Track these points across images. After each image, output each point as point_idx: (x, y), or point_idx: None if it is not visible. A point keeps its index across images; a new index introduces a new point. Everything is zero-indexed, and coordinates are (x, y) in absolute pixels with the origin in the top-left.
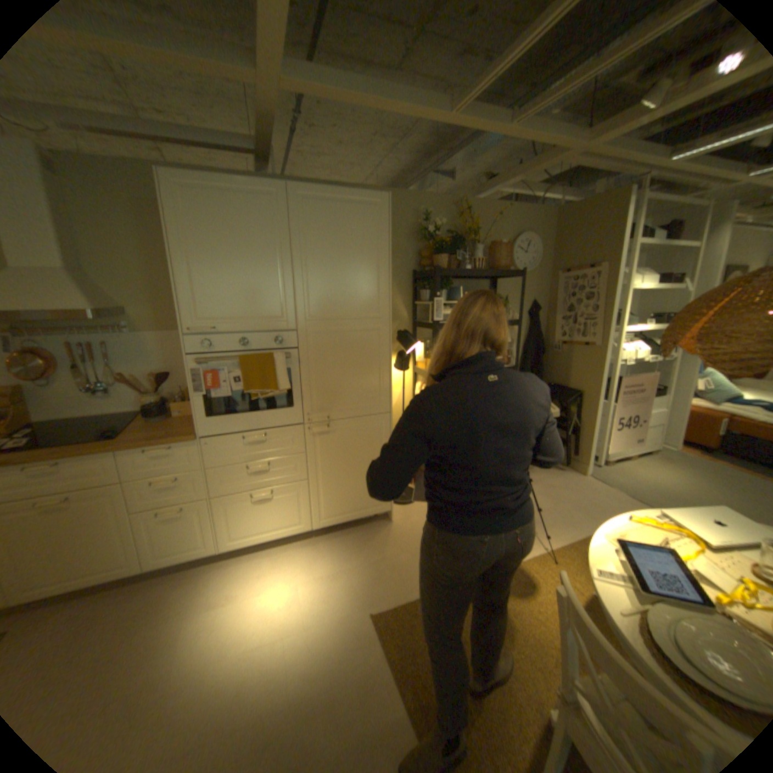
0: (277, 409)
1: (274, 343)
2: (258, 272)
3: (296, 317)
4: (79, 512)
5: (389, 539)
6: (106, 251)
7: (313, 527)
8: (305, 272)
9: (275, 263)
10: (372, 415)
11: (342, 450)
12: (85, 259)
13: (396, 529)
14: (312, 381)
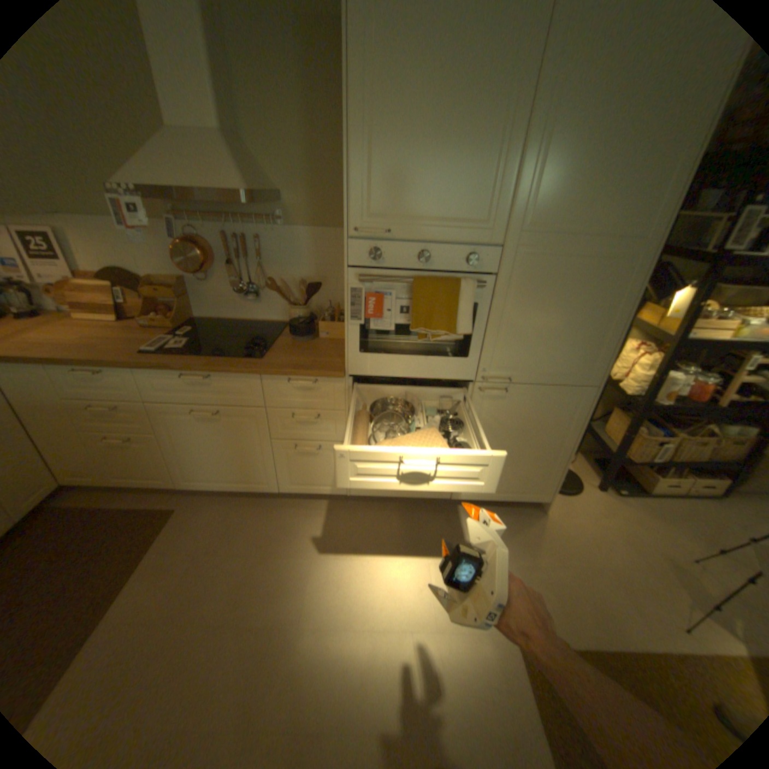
0: (445, 356)
1: (465, 263)
2: (471, 137)
3: (508, 223)
4: (228, 426)
5: (544, 539)
6: (265, 107)
7: (452, 496)
8: (546, 141)
9: (502, 119)
10: (571, 386)
11: (514, 422)
12: (241, 119)
13: (554, 528)
14: (503, 326)
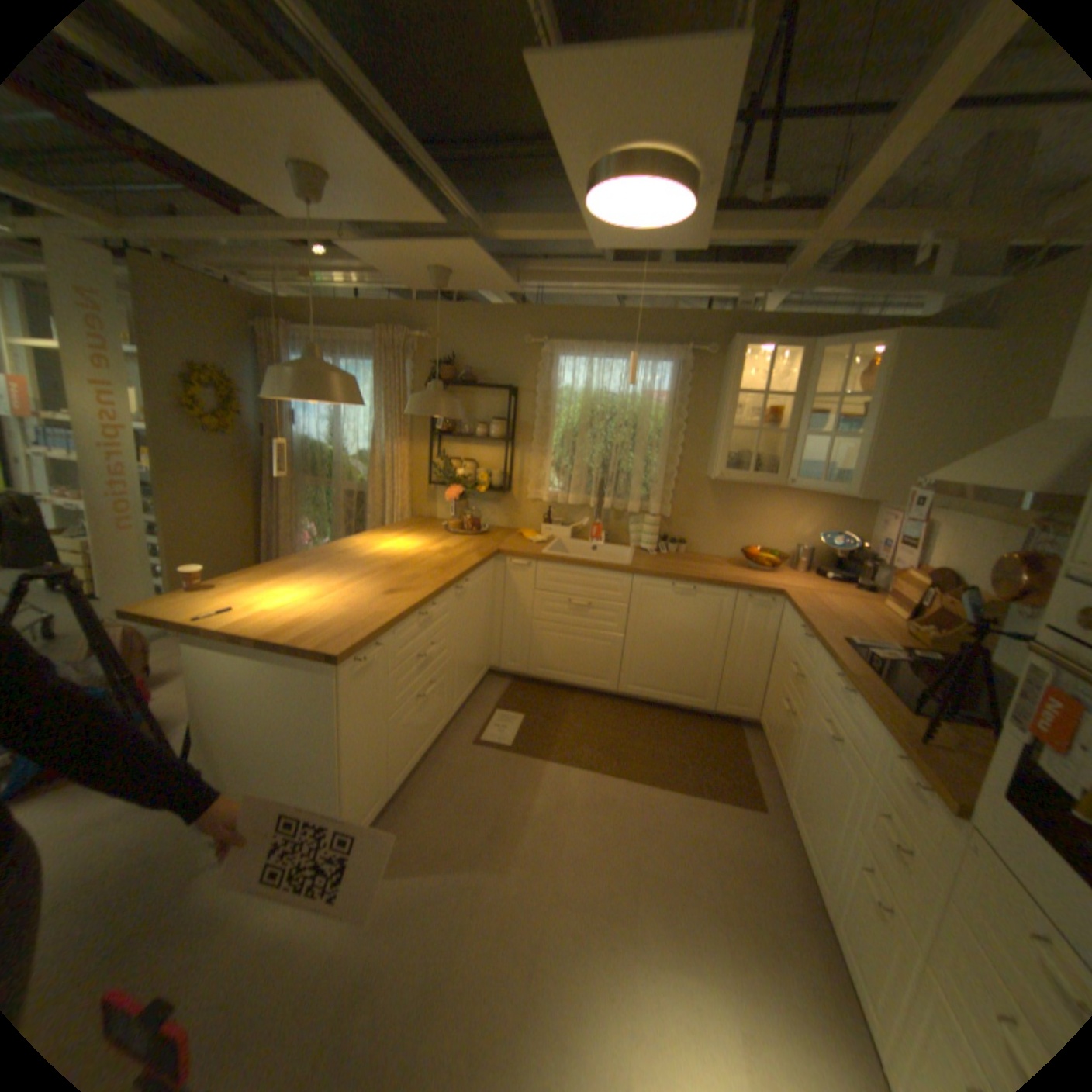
0: None
1: None
2: None
3: None
4: (840, 769)
5: None
6: None
7: None
8: None
9: None
10: None
11: None
12: None
13: None
14: None
